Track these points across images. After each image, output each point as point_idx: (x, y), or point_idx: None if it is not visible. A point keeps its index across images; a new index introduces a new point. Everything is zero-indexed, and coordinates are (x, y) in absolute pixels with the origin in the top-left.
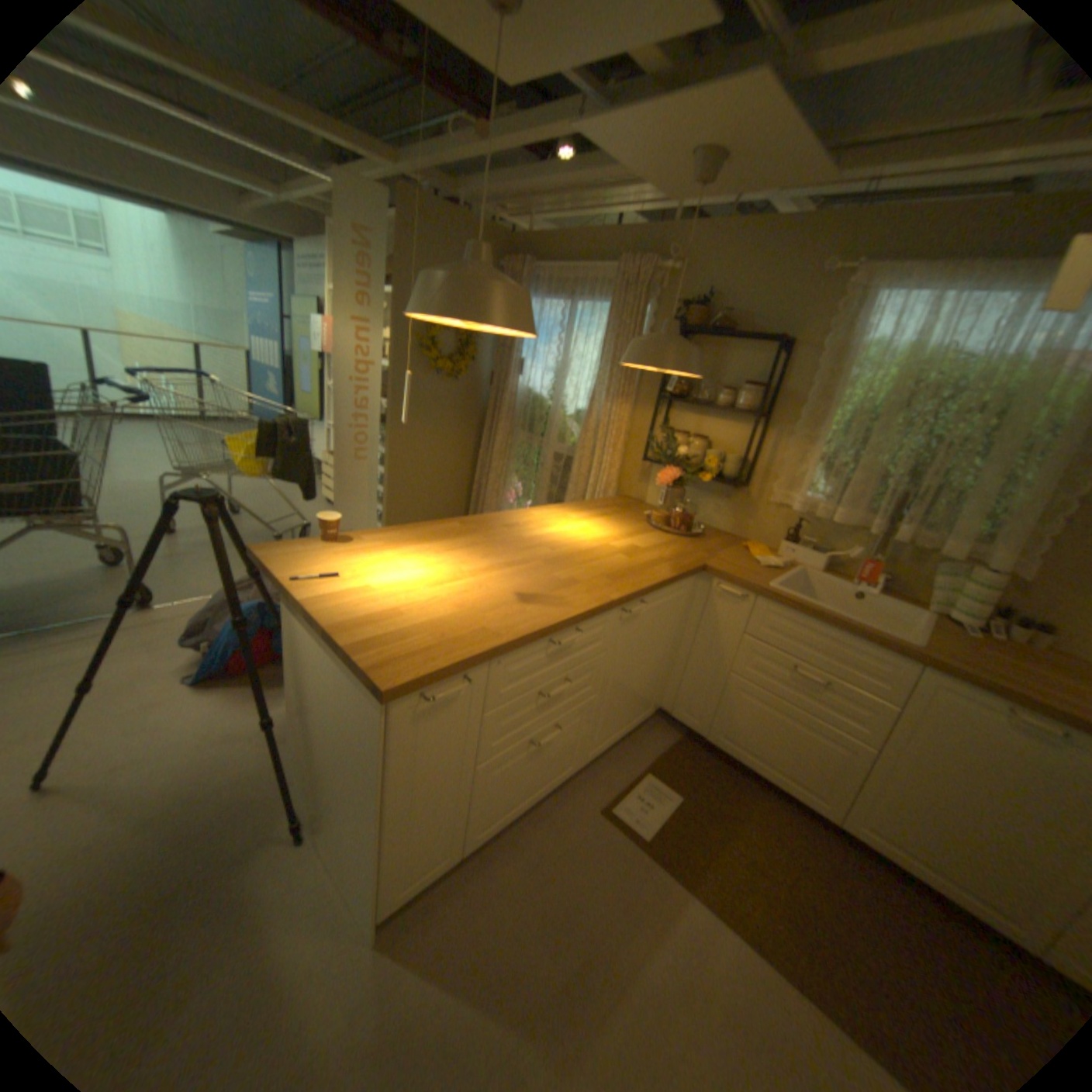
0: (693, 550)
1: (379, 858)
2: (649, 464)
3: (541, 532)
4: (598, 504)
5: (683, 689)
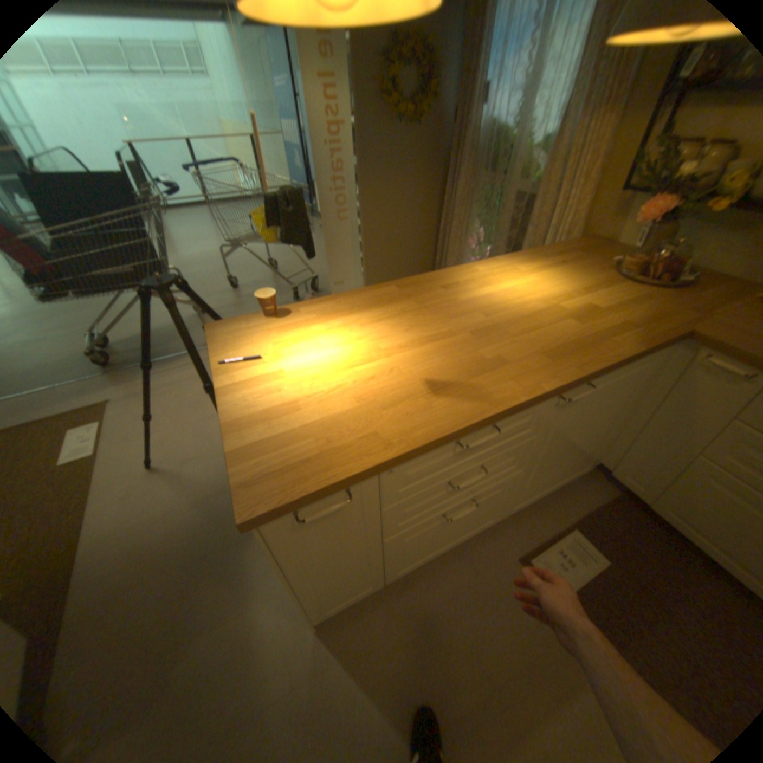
0: (677, 307)
1: (299, 602)
2: (631, 192)
3: (480, 292)
4: (557, 249)
5: (631, 455)
